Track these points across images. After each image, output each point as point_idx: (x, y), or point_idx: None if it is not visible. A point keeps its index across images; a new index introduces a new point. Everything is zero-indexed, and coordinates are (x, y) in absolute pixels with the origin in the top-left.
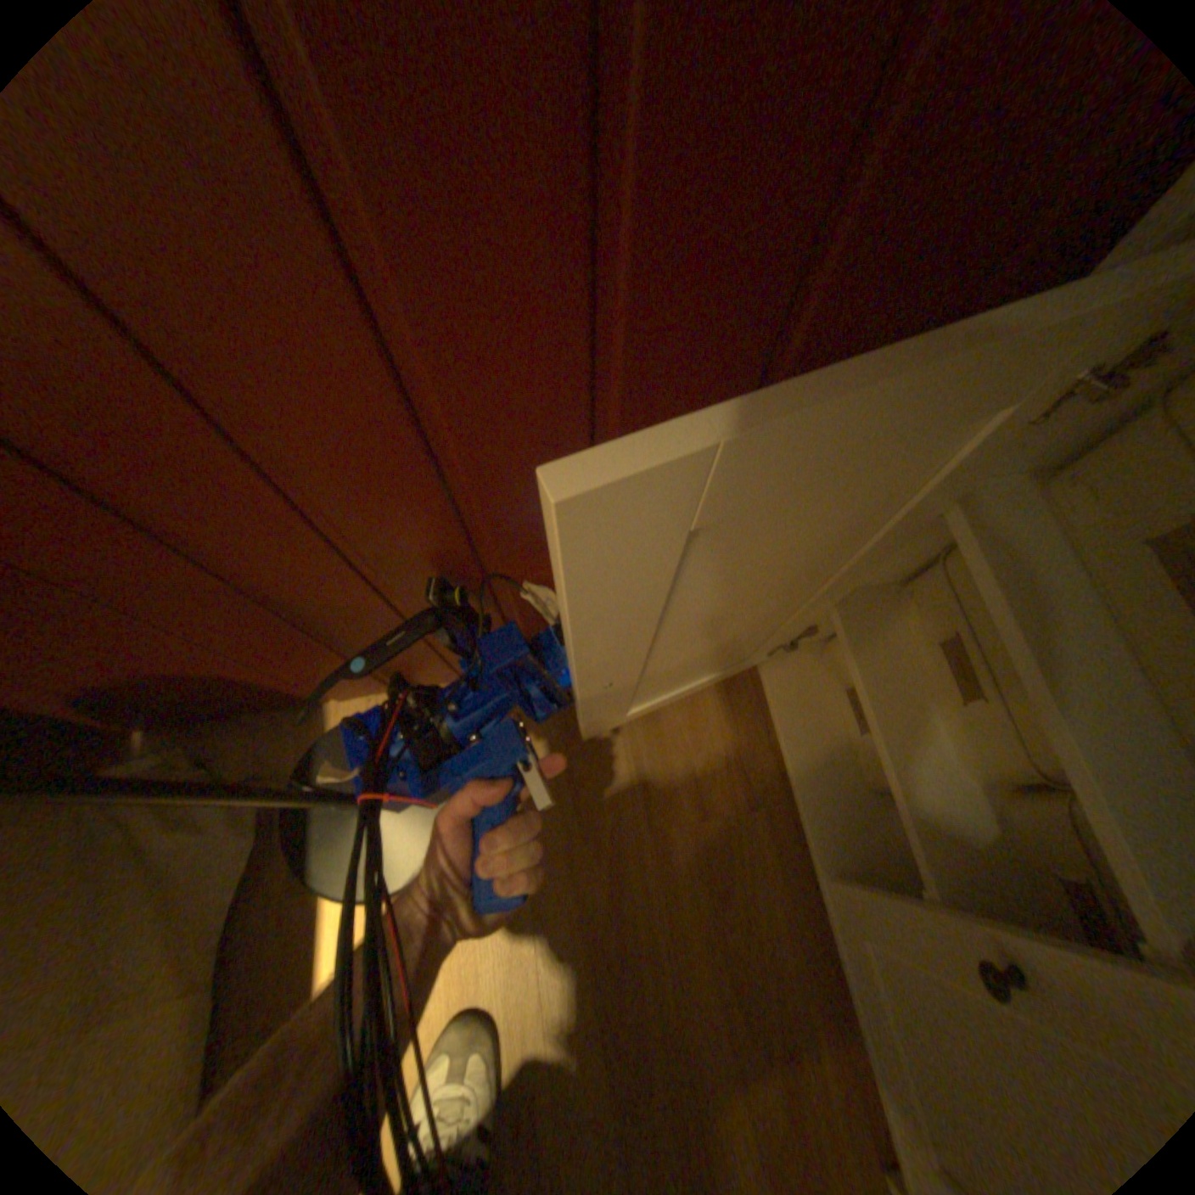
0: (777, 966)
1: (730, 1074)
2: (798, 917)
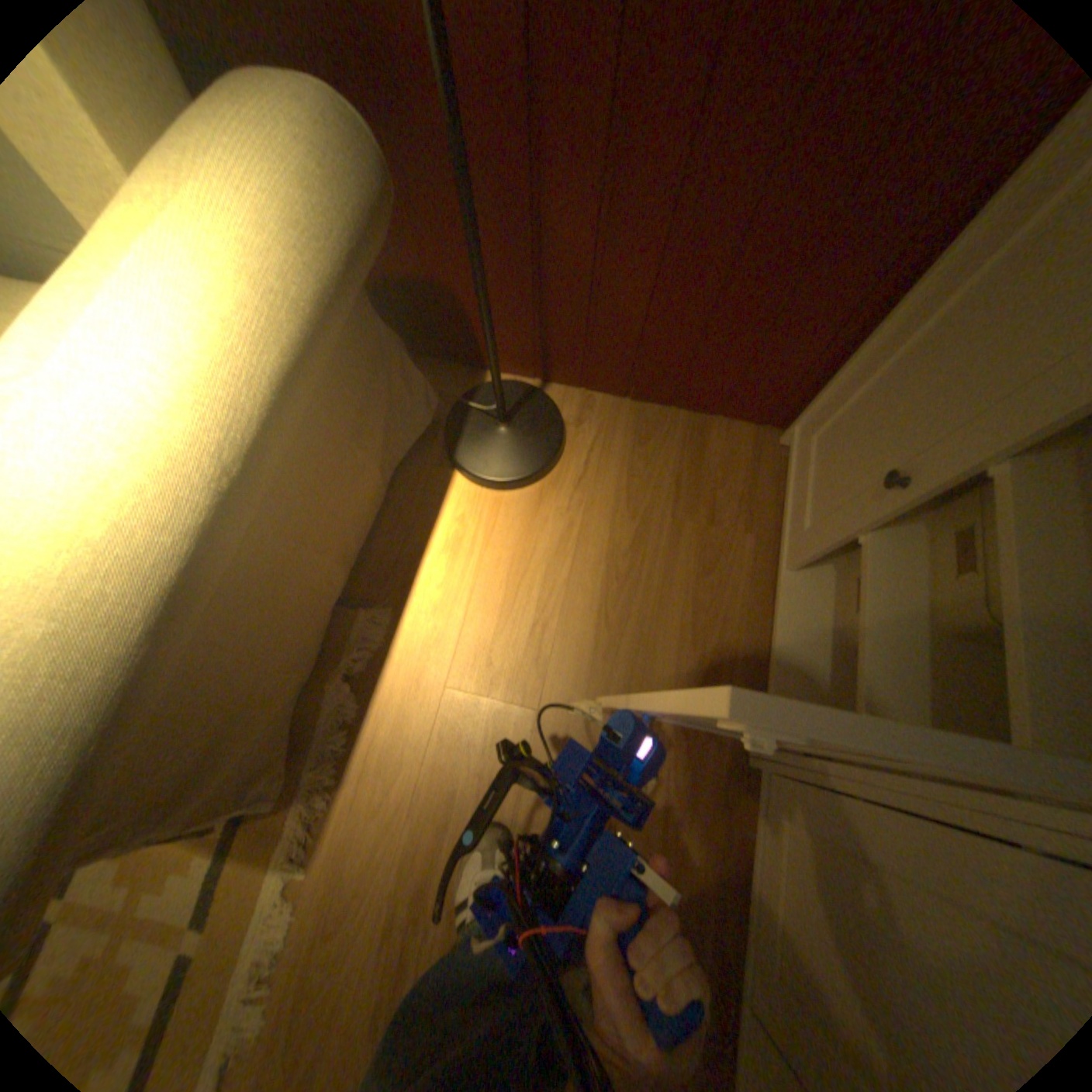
0: (726, 619)
1: (672, 659)
2: (752, 600)
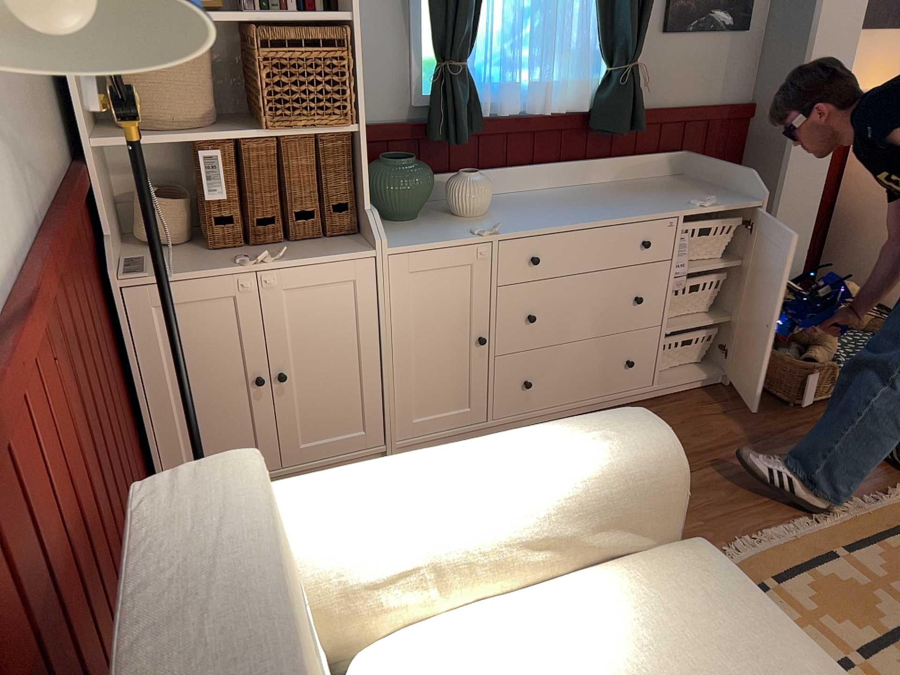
0: None
1: None
2: None
